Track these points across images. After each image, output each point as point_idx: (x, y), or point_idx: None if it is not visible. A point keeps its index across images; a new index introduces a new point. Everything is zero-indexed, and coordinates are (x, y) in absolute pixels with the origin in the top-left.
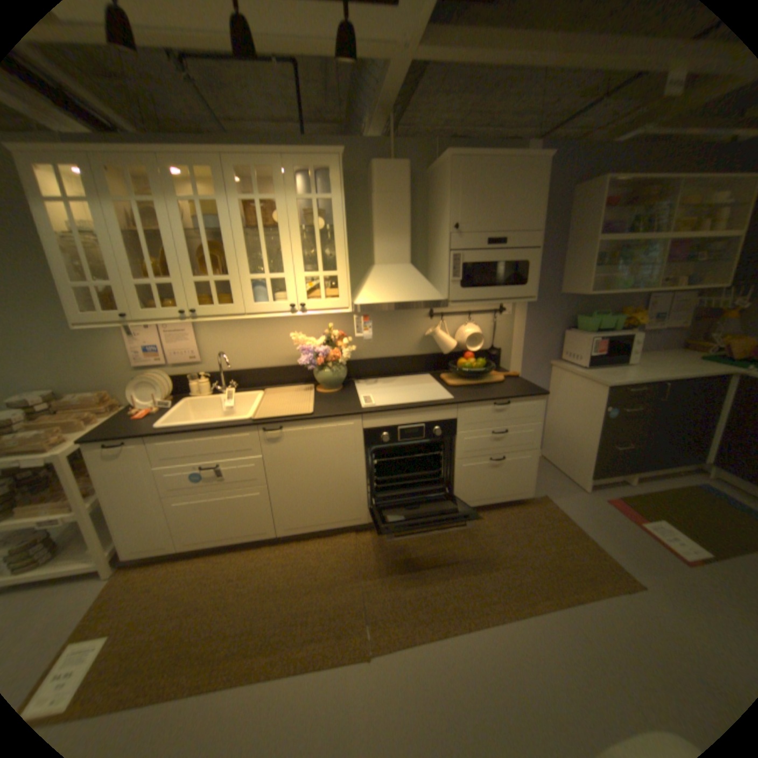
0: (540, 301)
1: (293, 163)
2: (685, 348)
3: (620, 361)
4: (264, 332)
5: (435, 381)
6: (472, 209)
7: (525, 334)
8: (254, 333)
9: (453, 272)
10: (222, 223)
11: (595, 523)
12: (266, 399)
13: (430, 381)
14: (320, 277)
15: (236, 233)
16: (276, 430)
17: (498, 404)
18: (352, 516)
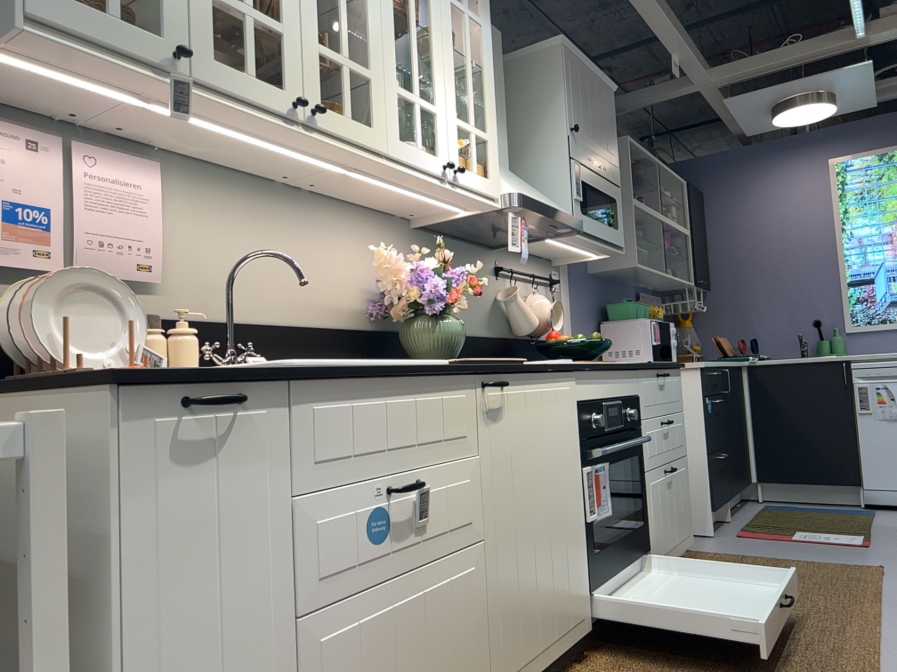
0: (578, 280)
1: None
2: None
3: (668, 355)
4: (293, 243)
5: None
6: (581, 116)
7: (573, 323)
8: (275, 239)
9: (576, 188)
10: None
11: (763, 549)
12: None
13: None
14: (473, 135)
15: (384, 5)
16: (506, 384)
17: (664, 373)
18: (577, 613)
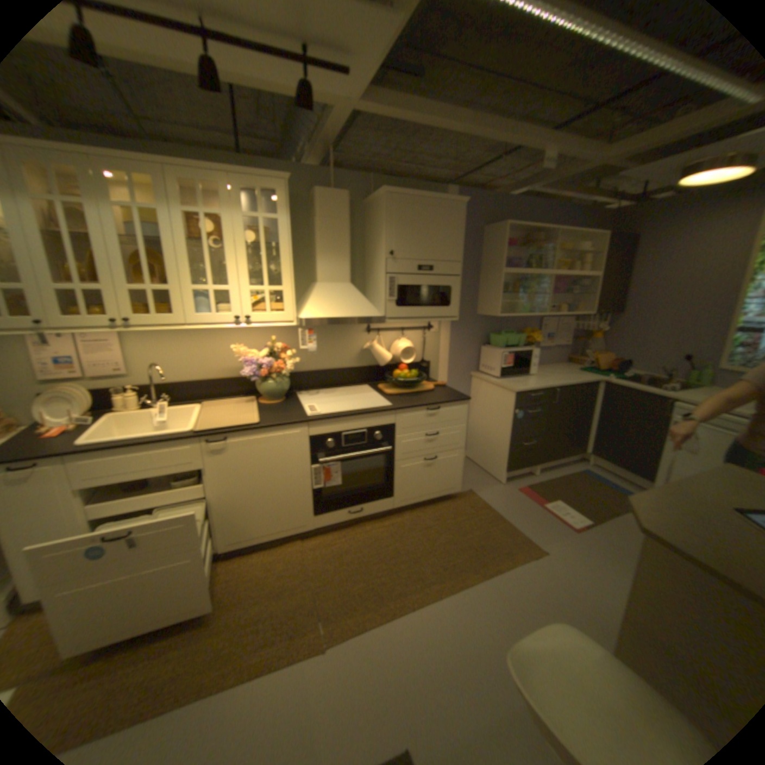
0: (461, 321)
1: (240, 182)
2: (569, 362)
3: (523, 371)
4: (203, 344)
5: (374, 391)
6: (405, 239)
7: (449, 348)
8: (191, 345)
9: (389, 293)
10: (164, 233)
11: (510, 508)
12: (206, 411)
13: (370, 391)
14: (267, 292)
15: (180, 244)
16: (222, 441)
17: (430, 409)
18: (299, 524)
